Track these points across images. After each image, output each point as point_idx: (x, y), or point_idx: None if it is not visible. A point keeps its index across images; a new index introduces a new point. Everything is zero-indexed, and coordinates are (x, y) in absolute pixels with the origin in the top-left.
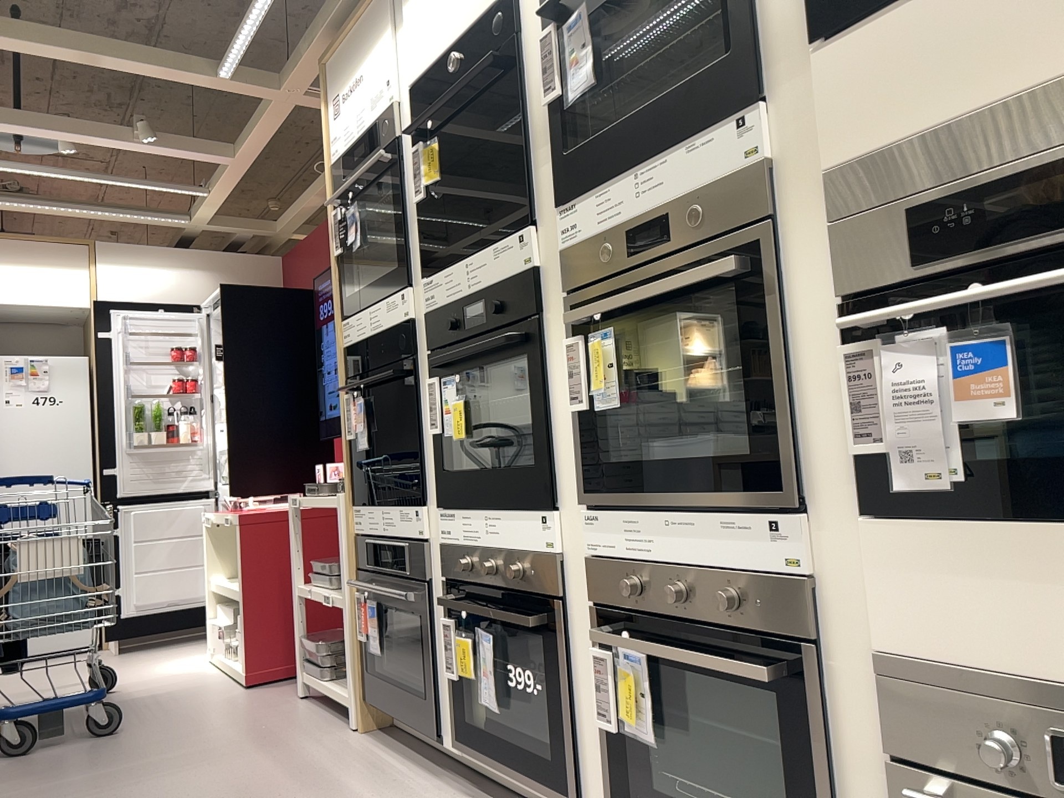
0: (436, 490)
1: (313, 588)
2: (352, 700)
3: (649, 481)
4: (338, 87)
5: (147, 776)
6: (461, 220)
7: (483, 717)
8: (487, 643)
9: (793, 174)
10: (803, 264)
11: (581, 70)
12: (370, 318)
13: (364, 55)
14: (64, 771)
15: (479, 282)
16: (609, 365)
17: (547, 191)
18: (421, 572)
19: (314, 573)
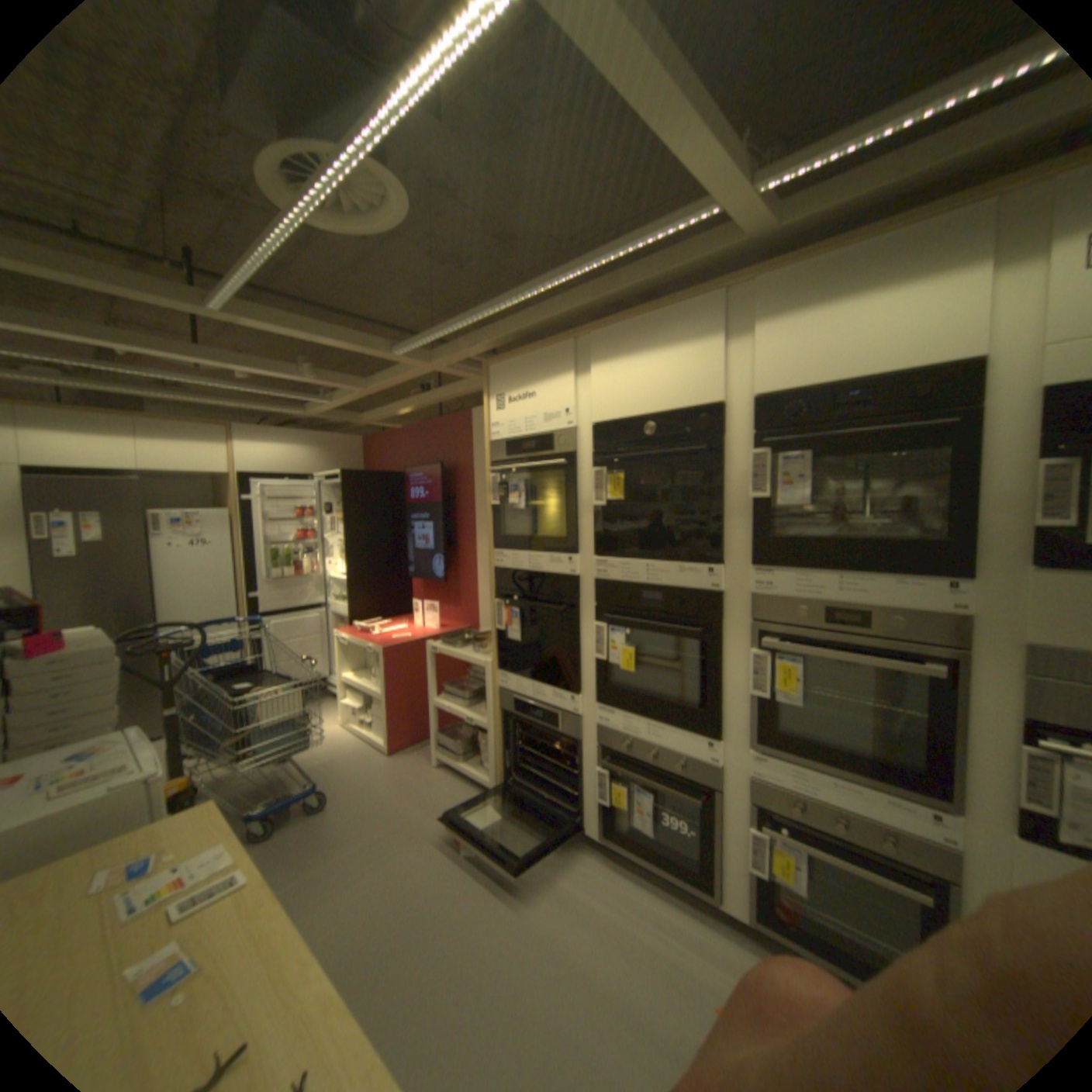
0: (598, 693)
1: (449, 707)
2: (494, 788)
3: (823, 758)
4: (503, 389)
5: (380, 862)
6: (623, 520)
7: (622, 827)
8: (647, 799)
9: (995, 632)
10: (992, 685)
11: (798, 492)
12: (530, 561)
13: (538, 379)
14: (311, 859)
15: (660, 583)
16: (799, 685)
17: (739, 549)
18: (576, 736)
19: (447, 696)
